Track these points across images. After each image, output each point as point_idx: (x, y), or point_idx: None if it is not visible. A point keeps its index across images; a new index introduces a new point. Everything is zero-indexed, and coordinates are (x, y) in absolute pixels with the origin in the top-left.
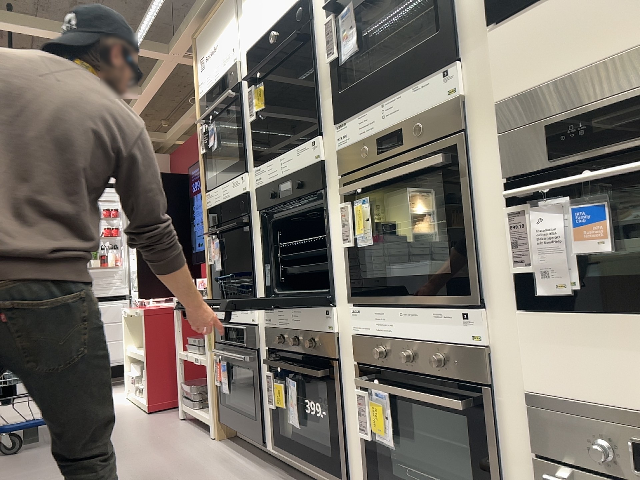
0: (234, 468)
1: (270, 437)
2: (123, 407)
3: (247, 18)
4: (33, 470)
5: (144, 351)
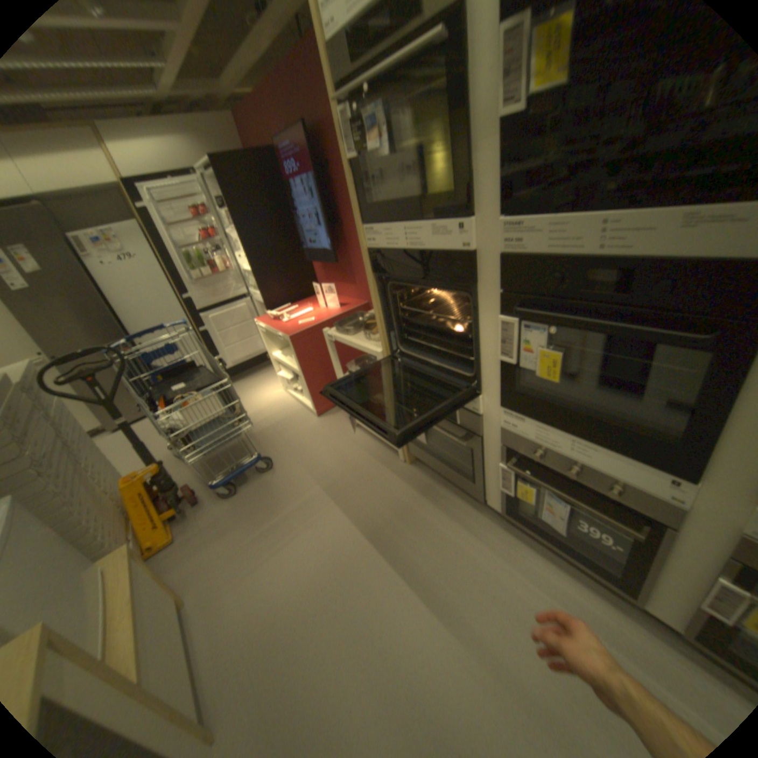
0: (454, 517)
1: (494, 502)
2: (289, 408)
3: None
4: (264, 526)
5: (300, 373)
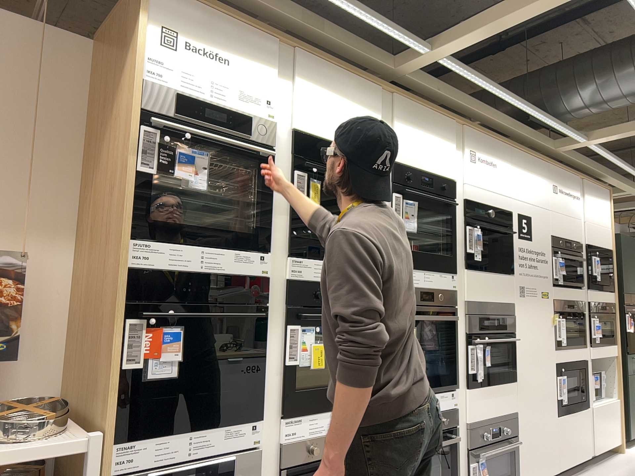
0: None
1: None
2: None
3: (306, 103)
4: None
5: None
